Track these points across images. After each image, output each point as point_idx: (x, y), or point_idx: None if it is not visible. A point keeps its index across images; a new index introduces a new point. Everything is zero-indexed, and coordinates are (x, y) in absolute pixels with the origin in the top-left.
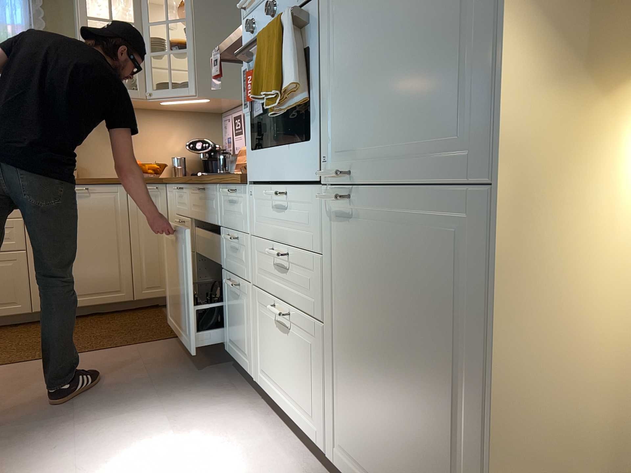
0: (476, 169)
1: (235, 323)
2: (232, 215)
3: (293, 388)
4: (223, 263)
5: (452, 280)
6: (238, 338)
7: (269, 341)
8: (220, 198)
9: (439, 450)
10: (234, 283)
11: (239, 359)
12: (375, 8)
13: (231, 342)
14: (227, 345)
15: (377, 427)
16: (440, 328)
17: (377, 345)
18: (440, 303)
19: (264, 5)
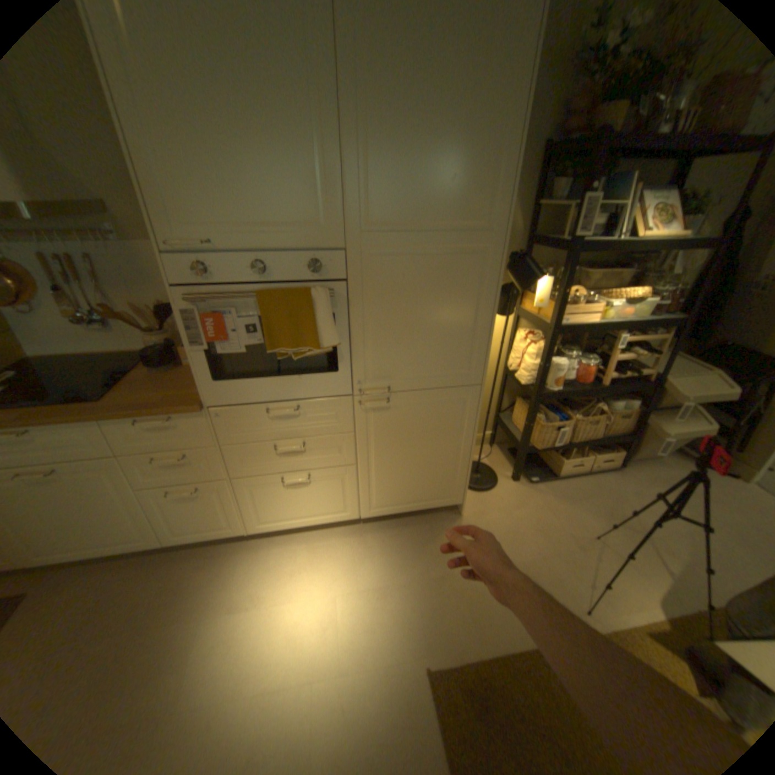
0: (469, 380)
1: (188, 517)
2: (157, 440)
3: (313, 509)
4: (130, 485)
5: (453, 417)
6: (198, 525)
7: (269, 501)
8: (102, 431)
9: (442, 471)
10: (183, 491)
11: (203, 537)
12: (409, 308)
13: (178, 534)
14: (160, 542)
15: (403, 484)
16: (446, 434)
17: (404, 455)
18: (447, 426)
19: (222, 254)
